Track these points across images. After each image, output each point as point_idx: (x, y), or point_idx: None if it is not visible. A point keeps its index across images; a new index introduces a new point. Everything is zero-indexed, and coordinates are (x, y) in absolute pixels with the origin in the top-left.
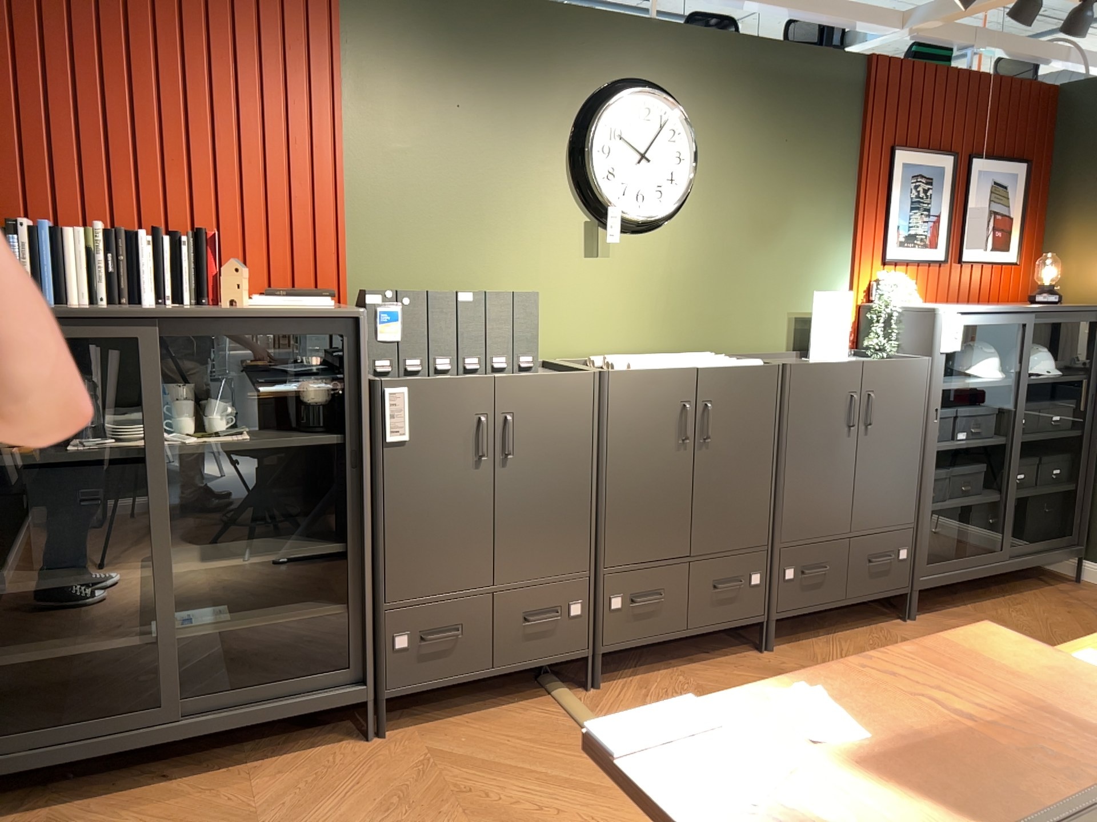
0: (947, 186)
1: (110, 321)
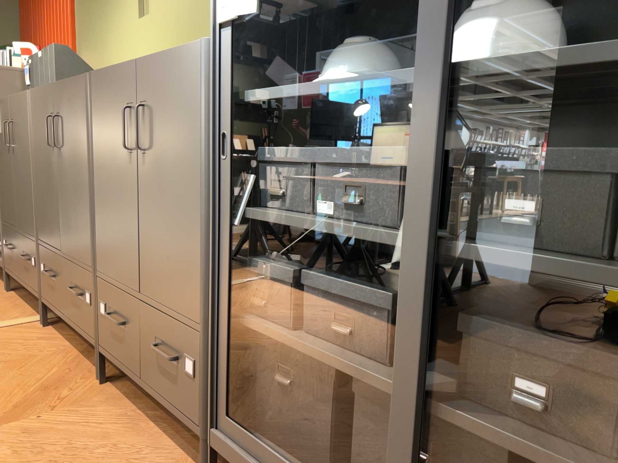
0: None
1: None
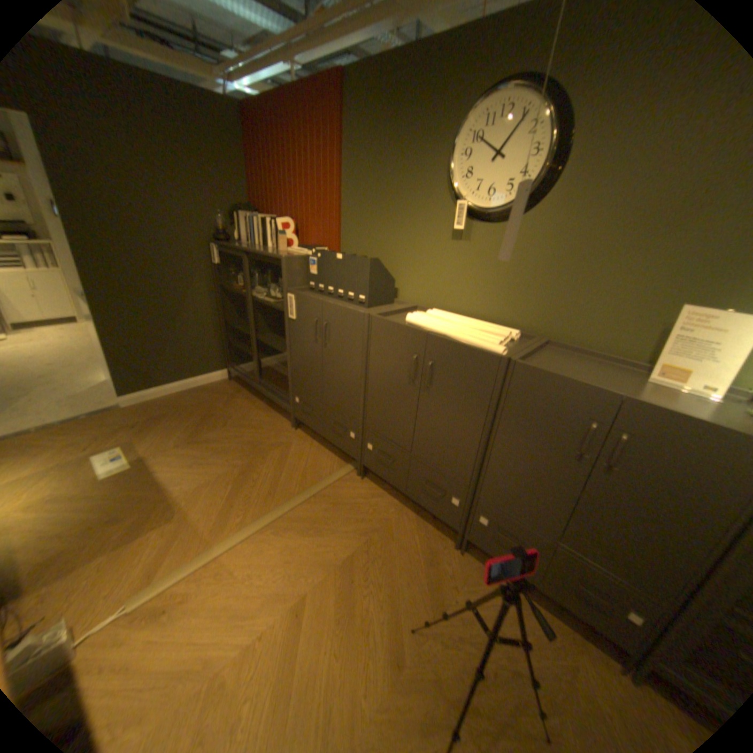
0: None
1: (238, 250)
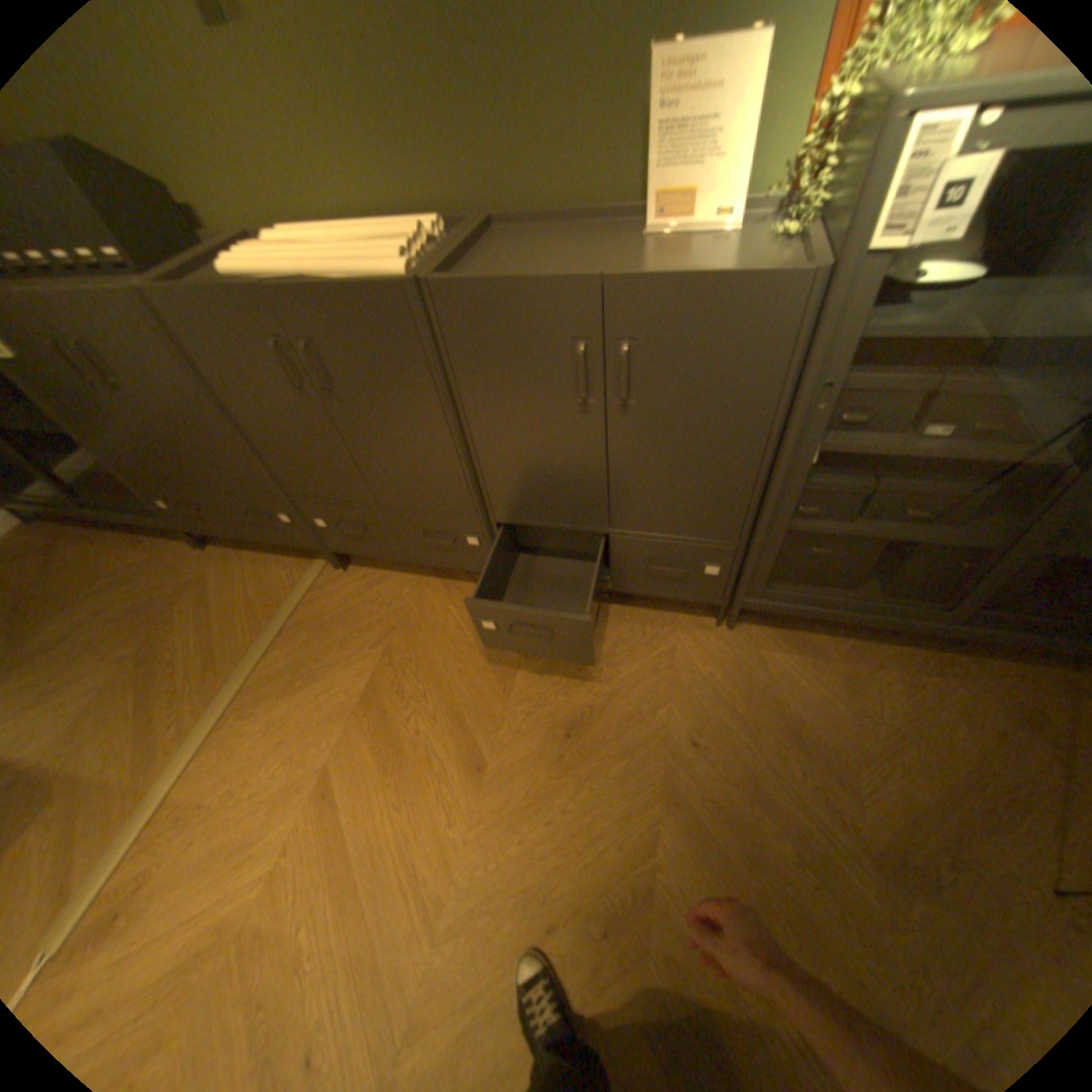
0: None
1: None
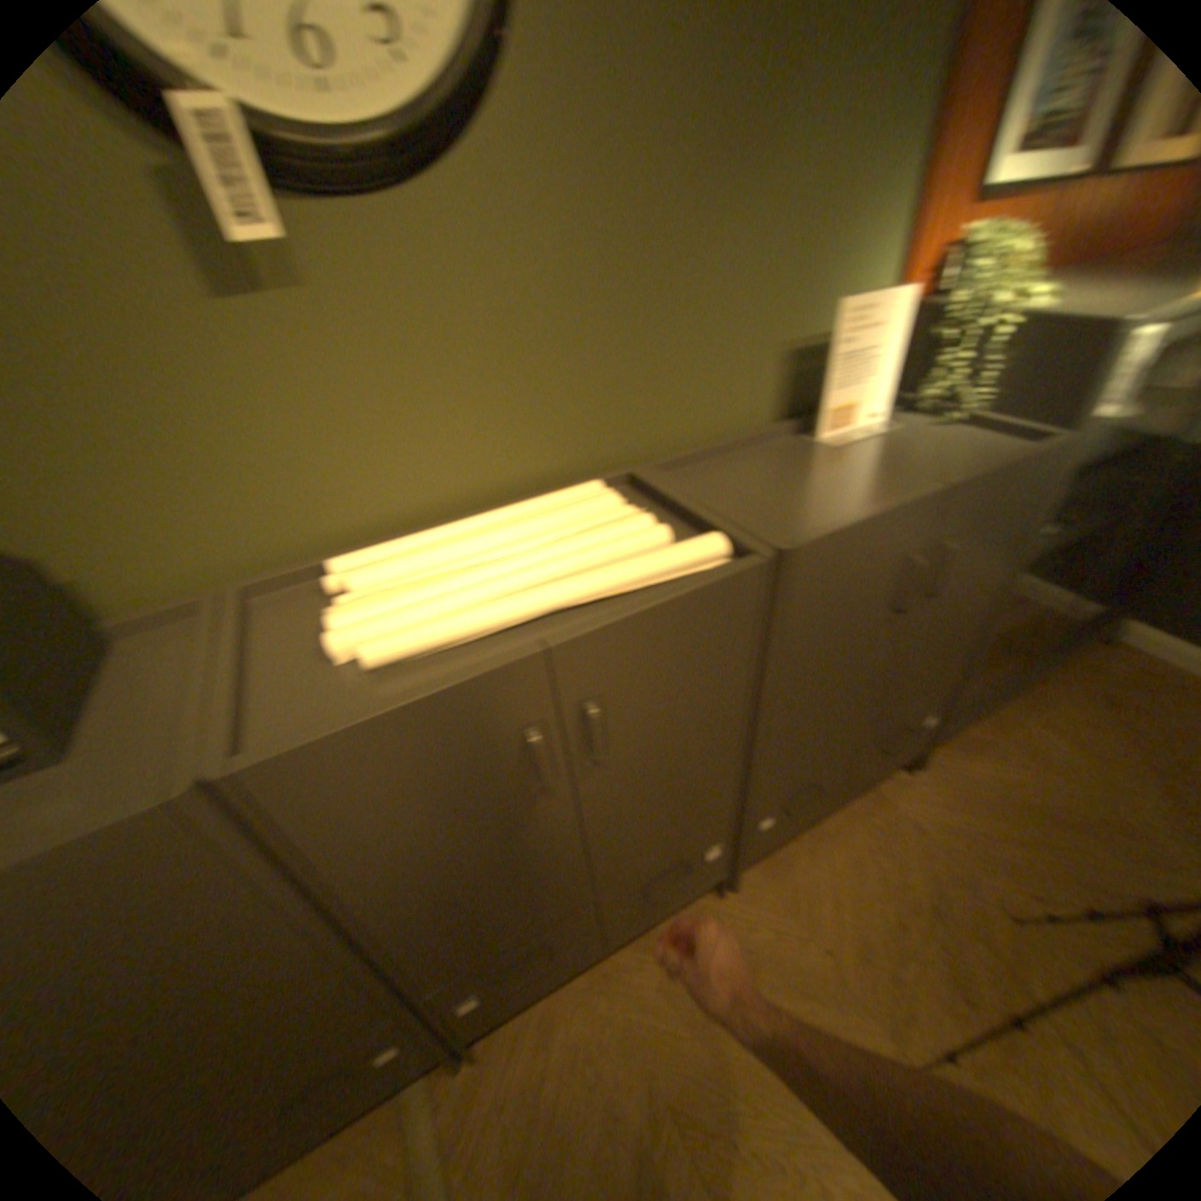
0: None
1: None
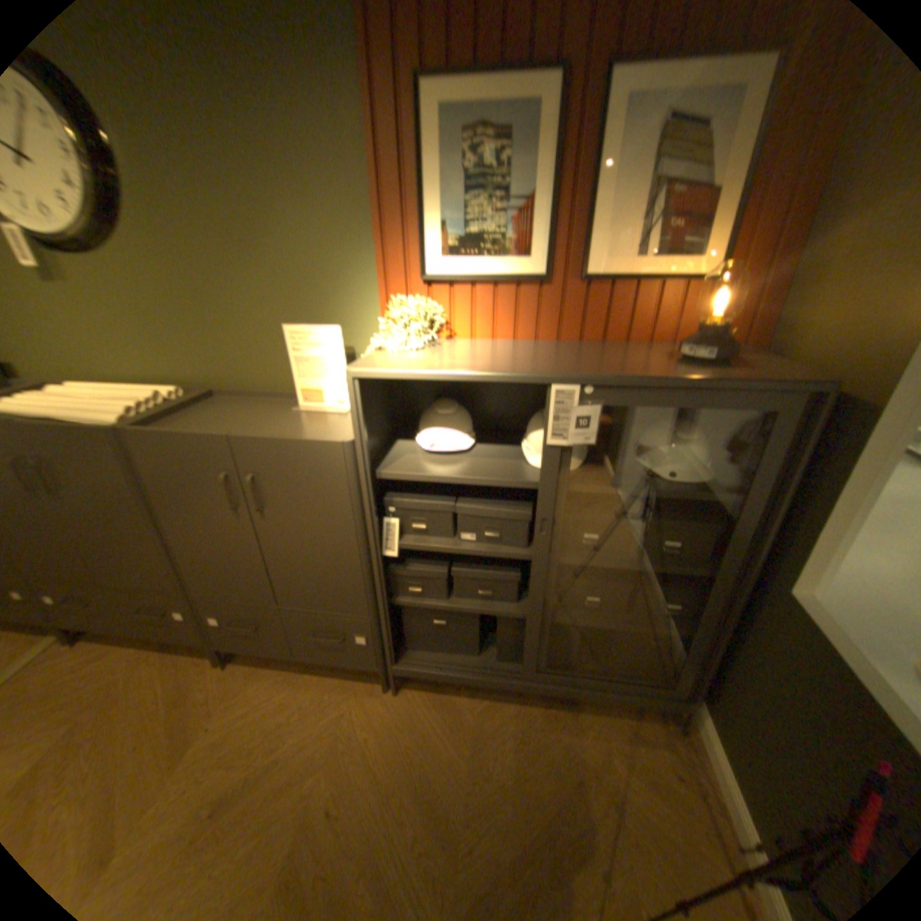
0: (547, 134)
1: None
